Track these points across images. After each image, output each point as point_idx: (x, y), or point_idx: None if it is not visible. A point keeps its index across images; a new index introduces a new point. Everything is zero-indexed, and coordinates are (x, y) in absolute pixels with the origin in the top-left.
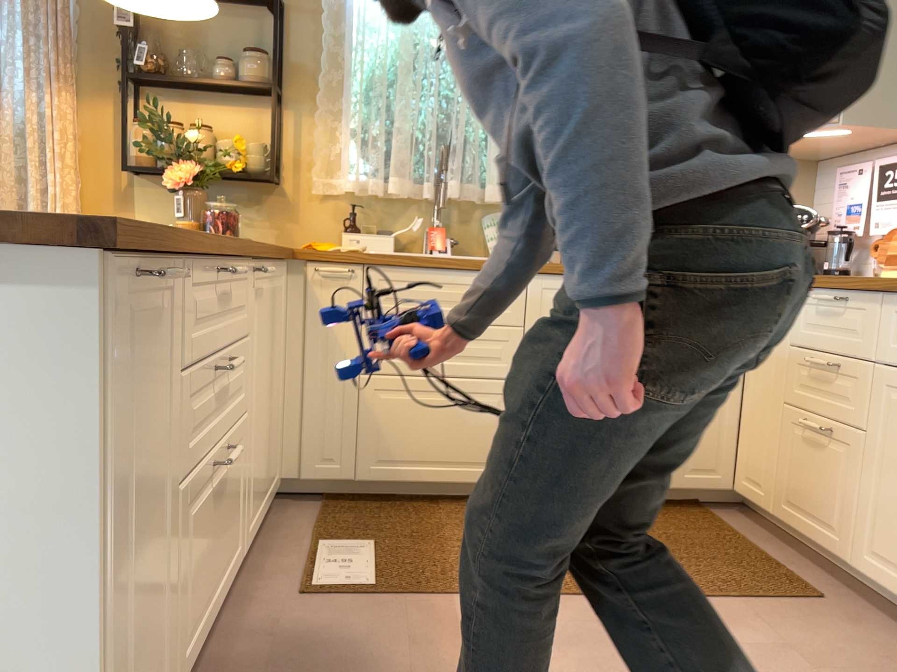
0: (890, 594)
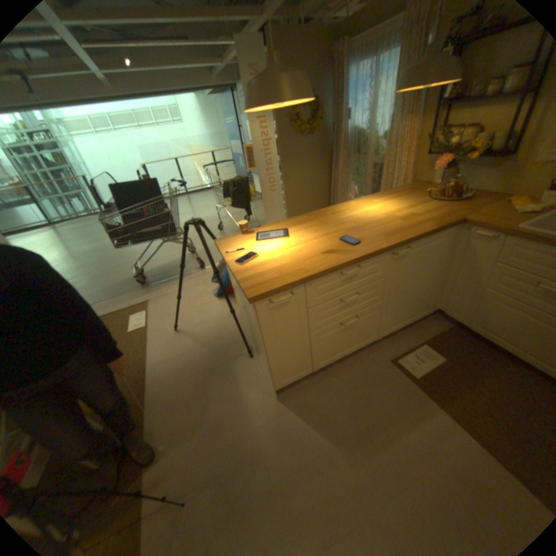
0: None
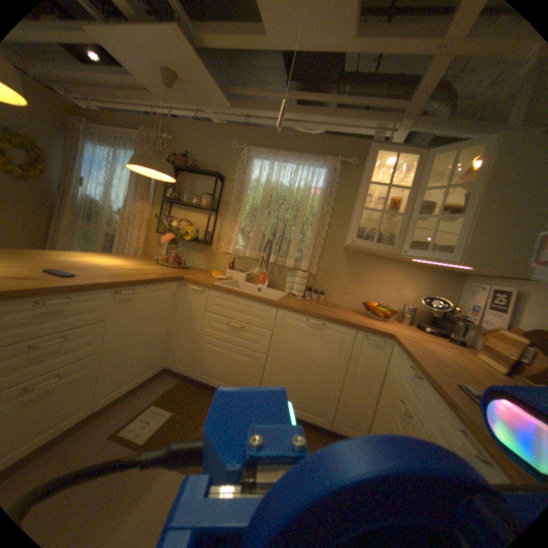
0: None
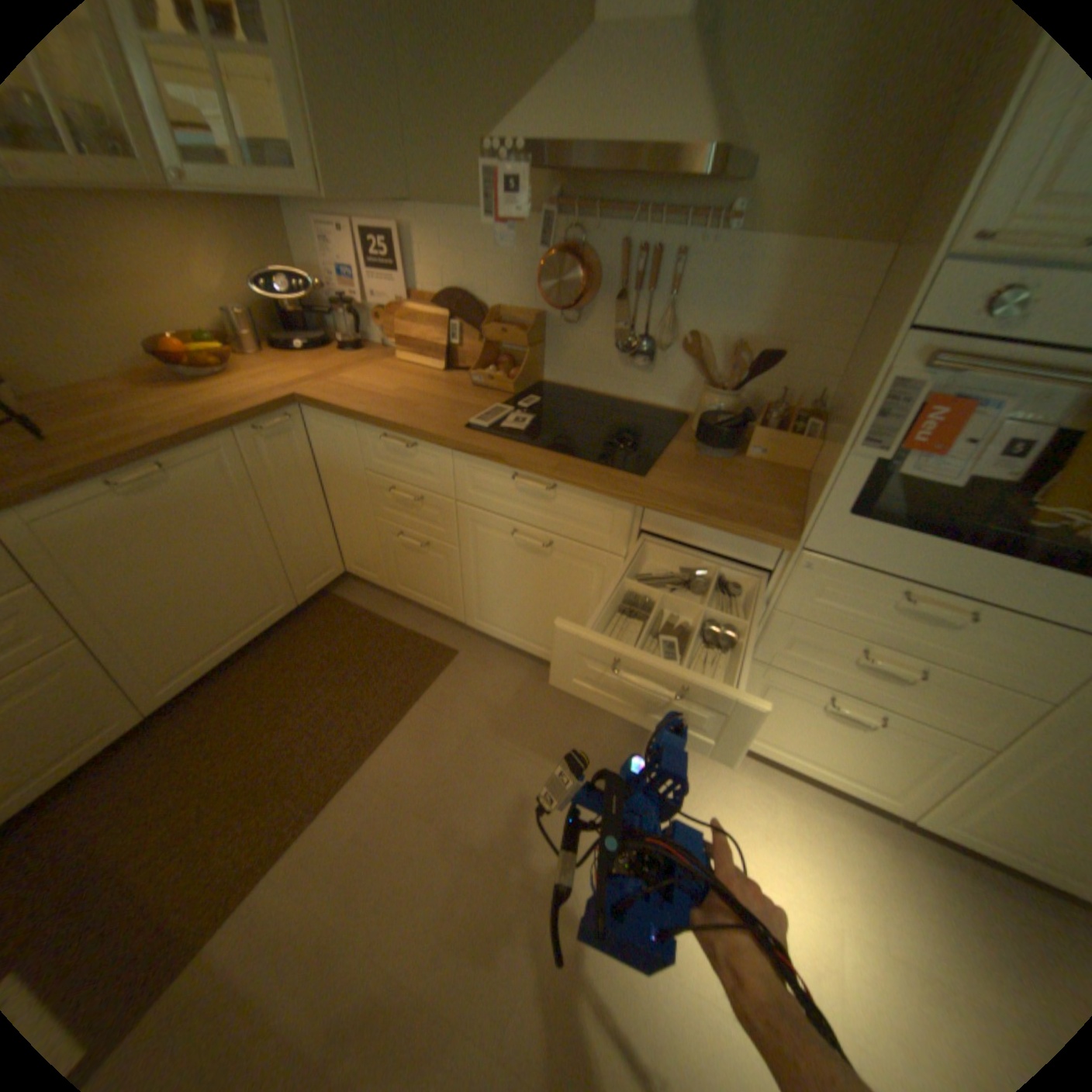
0: (497, 637)
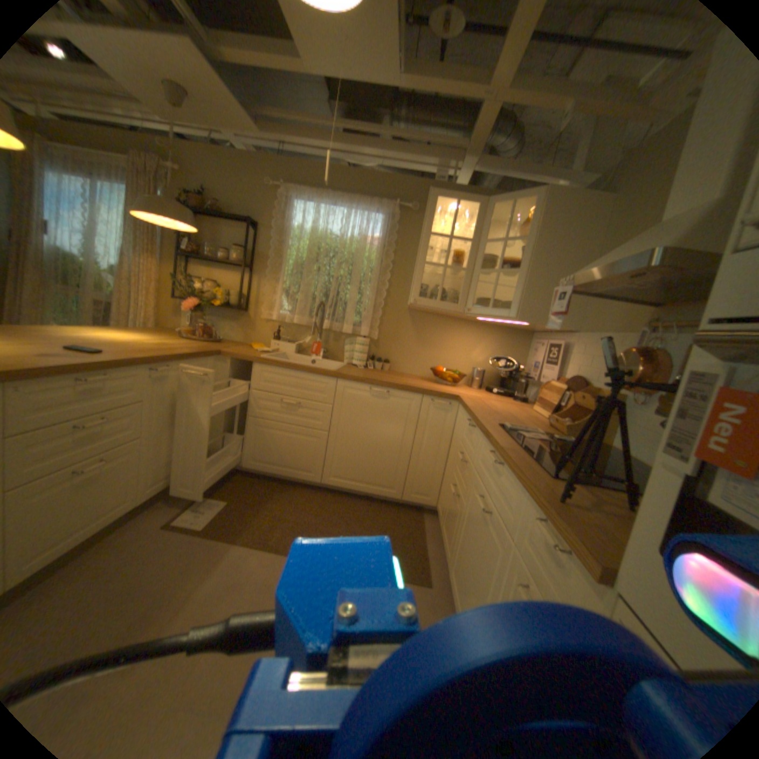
0: (452, 598)
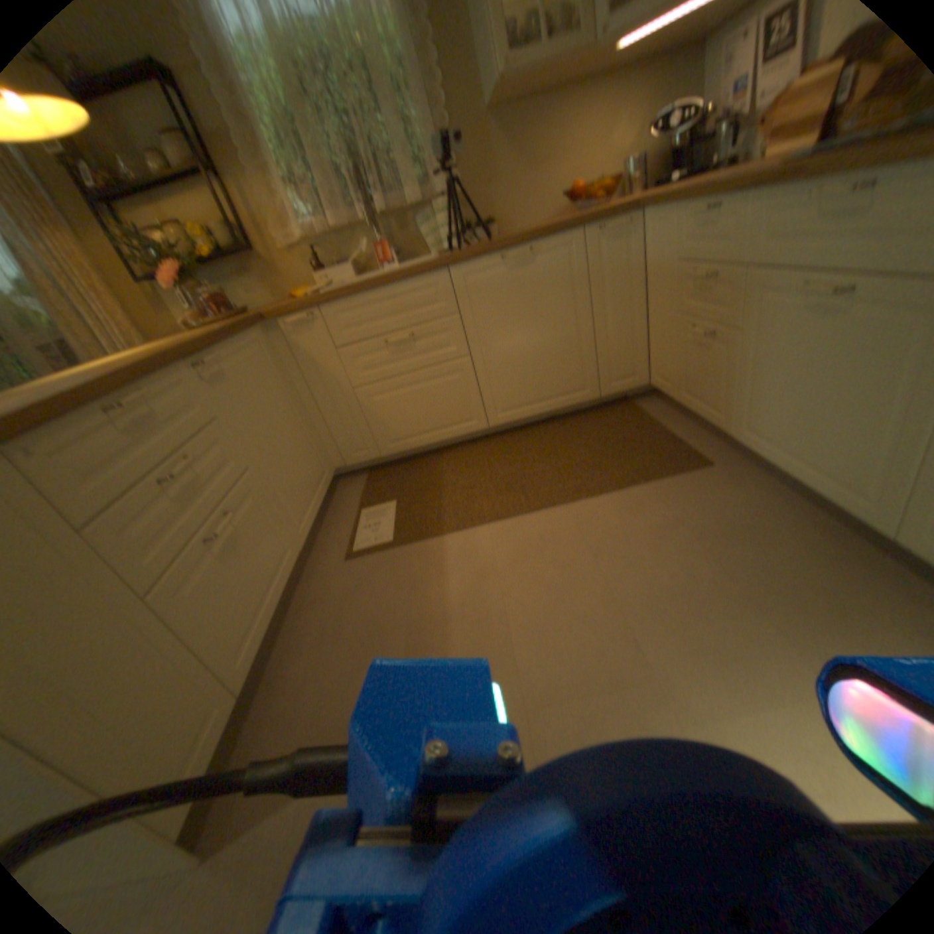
0: (762, 455)
